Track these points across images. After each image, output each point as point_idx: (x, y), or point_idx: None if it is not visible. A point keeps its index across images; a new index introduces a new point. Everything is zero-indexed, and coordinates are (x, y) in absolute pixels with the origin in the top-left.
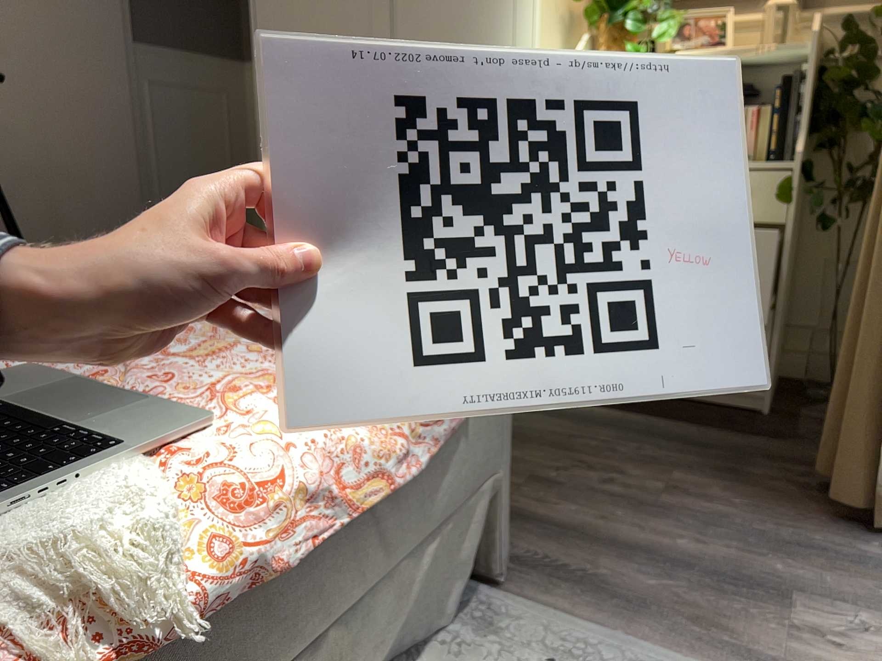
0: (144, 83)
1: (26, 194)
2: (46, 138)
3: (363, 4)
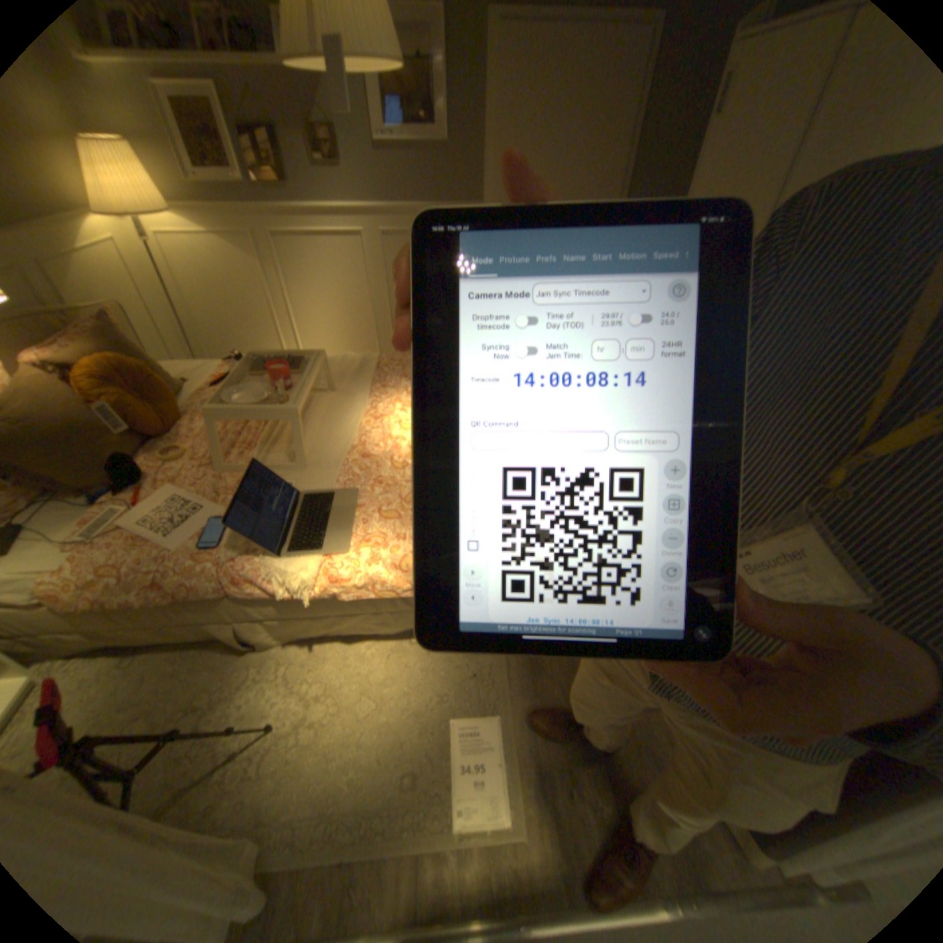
0: None
1: None
2: None
3: None
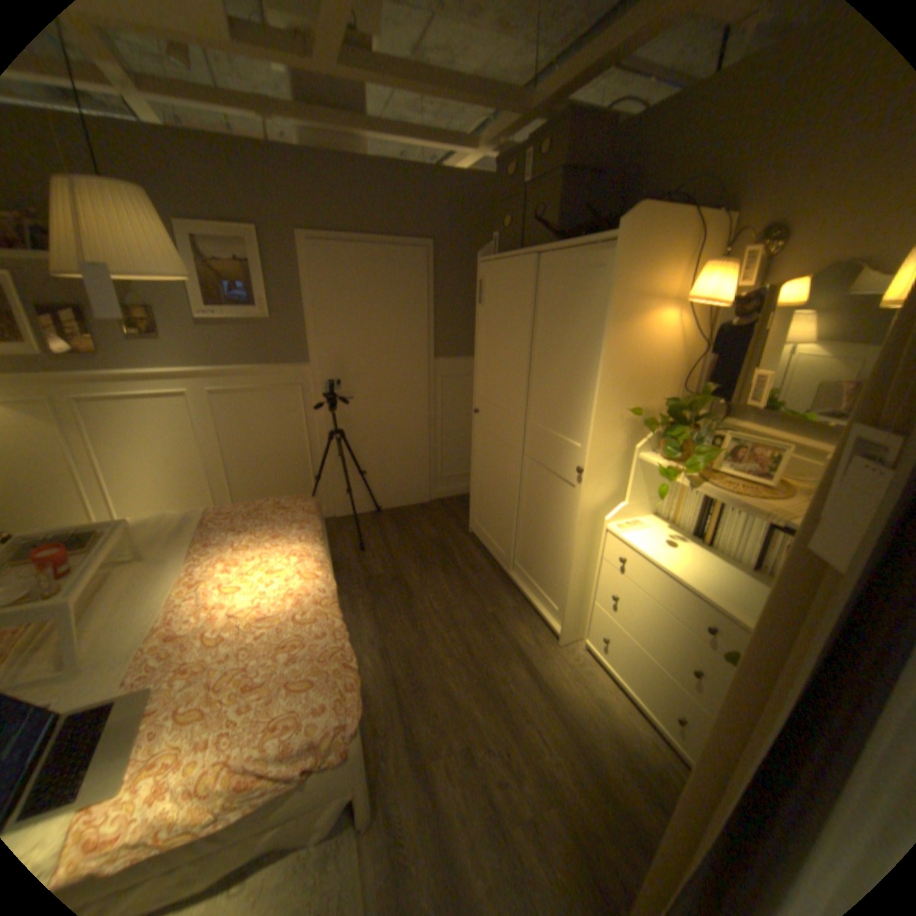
0: (438, 377)
1: (369, 439)
2: (381, 413)
3: (516, 377)
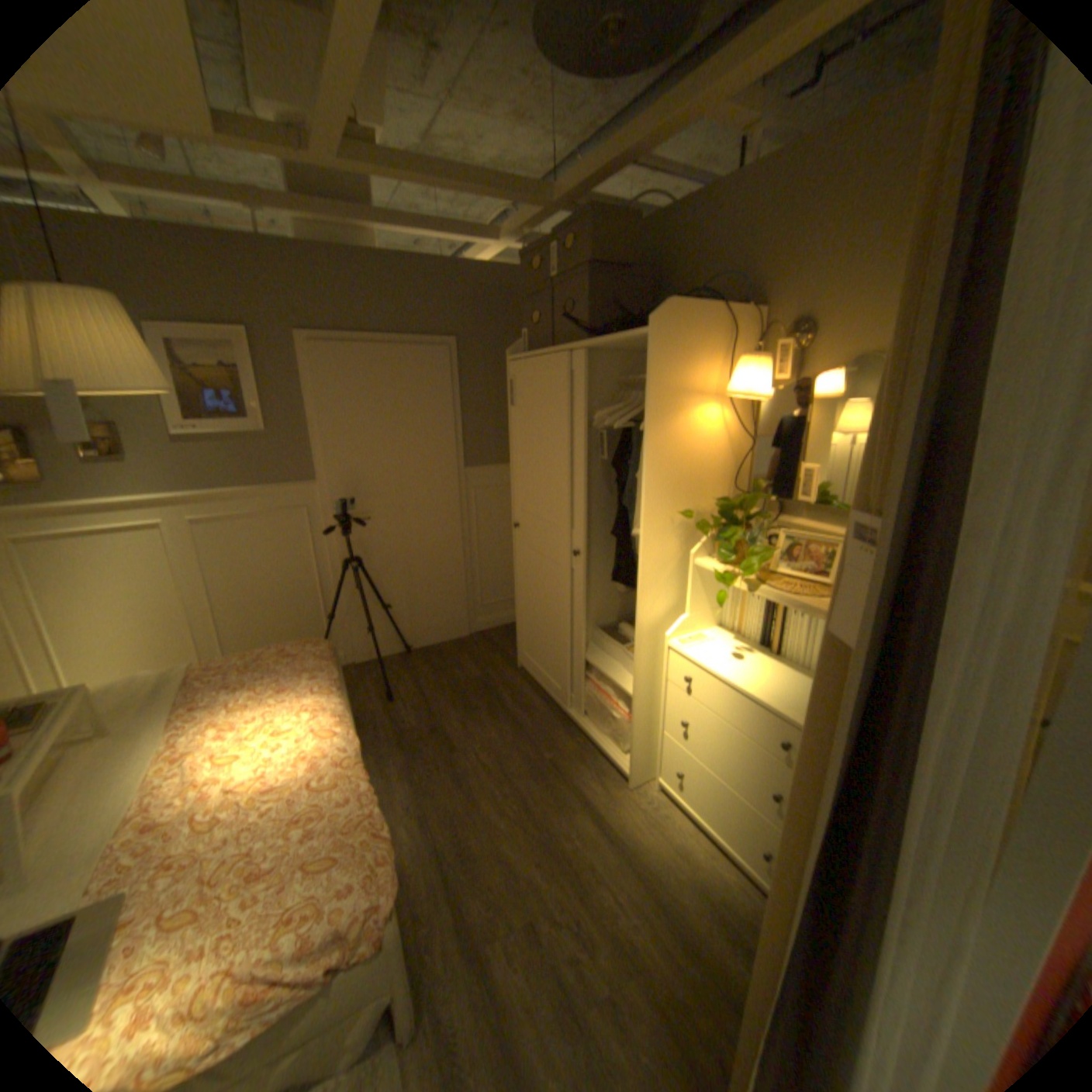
0: (471, 490)
1: (393, 566)
2: (405, 534)
3: (557, 484)
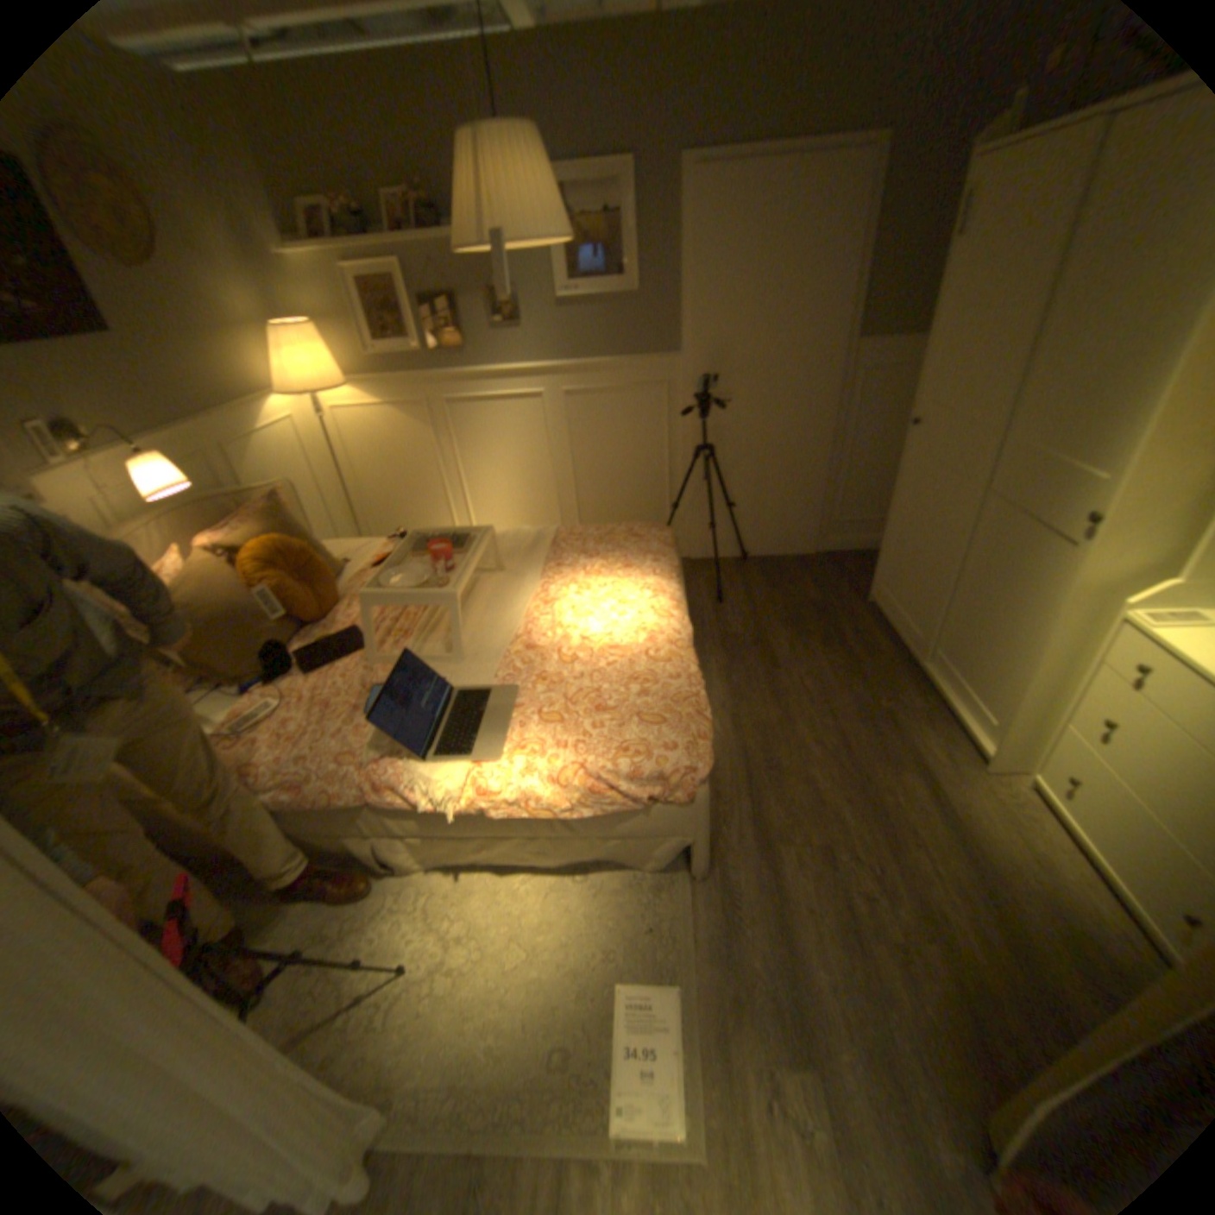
0: (858, 370)
1: (744, 460)
2: (765, 424)
3: (1004, 361)
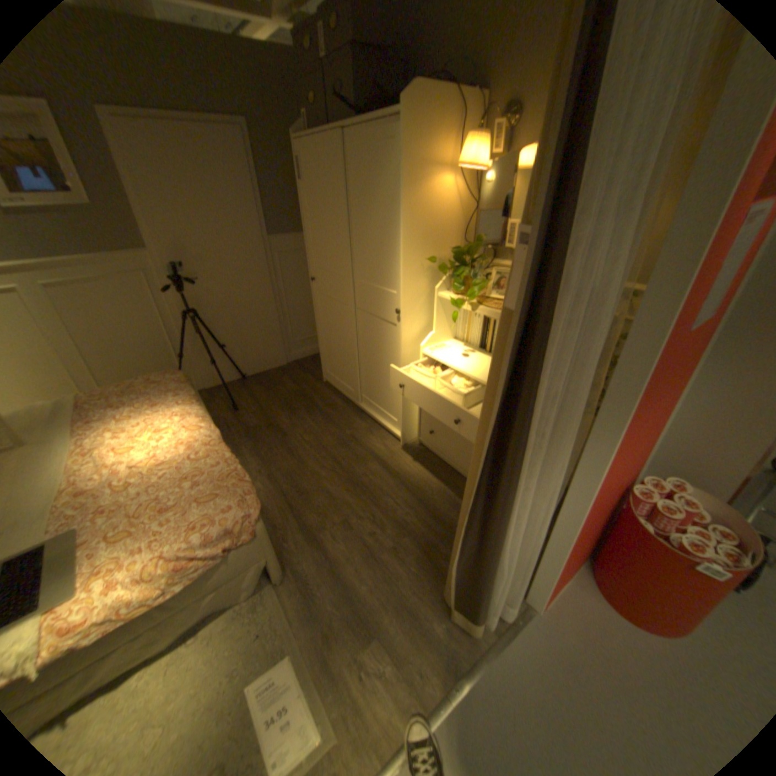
0: (275, 254)
1: (222, 316)
2: (228, 291)
3: (340, 243)
